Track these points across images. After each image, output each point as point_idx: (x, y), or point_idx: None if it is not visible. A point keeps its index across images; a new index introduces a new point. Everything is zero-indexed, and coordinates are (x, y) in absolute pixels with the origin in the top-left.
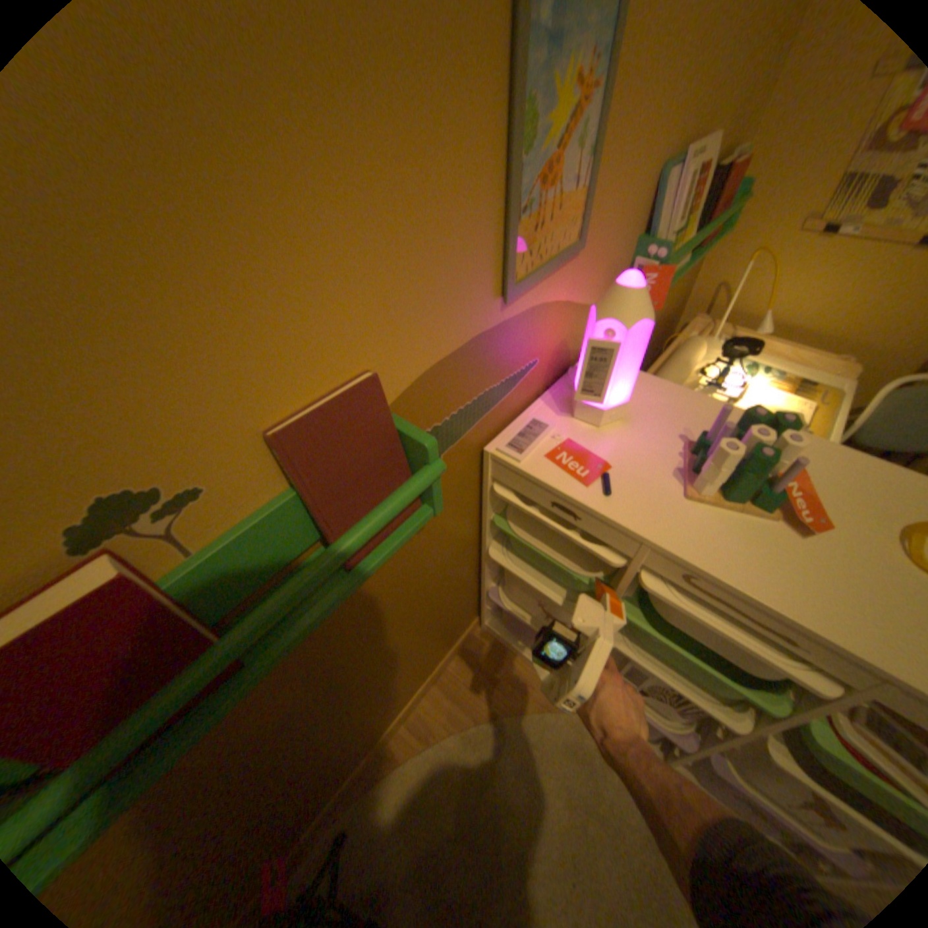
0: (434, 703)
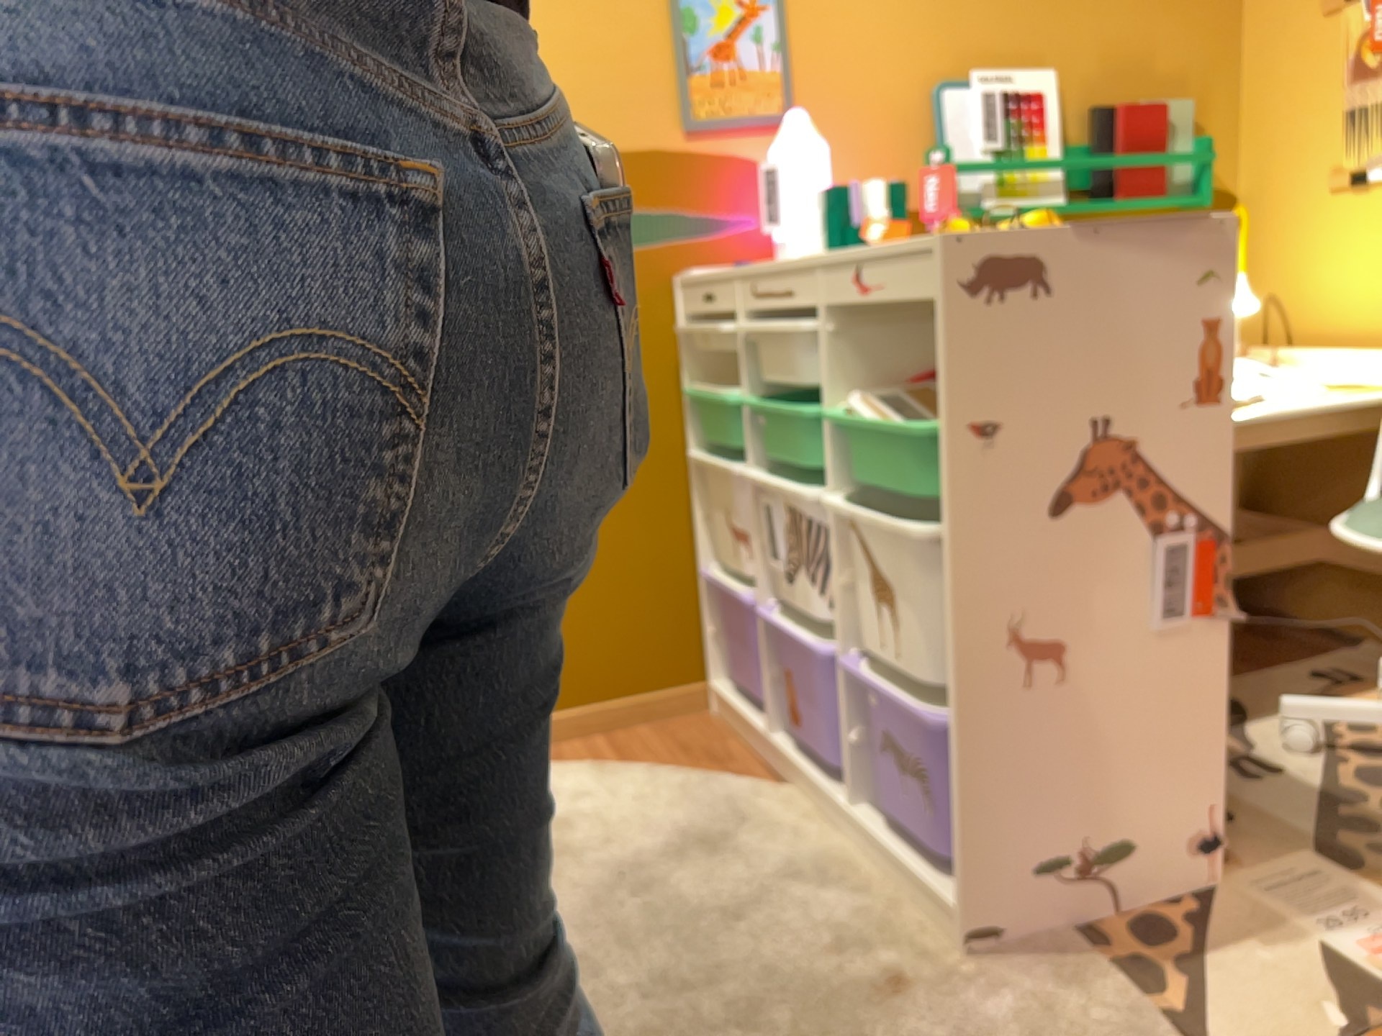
0: (586, 745)
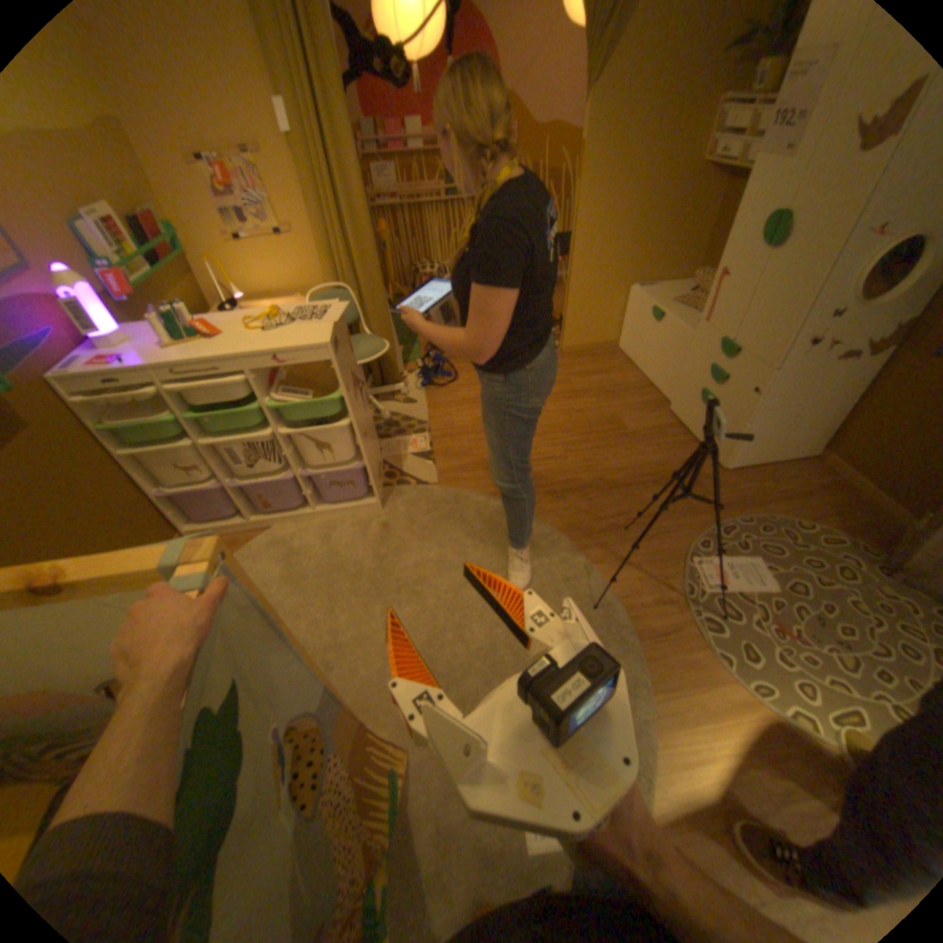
0: None
